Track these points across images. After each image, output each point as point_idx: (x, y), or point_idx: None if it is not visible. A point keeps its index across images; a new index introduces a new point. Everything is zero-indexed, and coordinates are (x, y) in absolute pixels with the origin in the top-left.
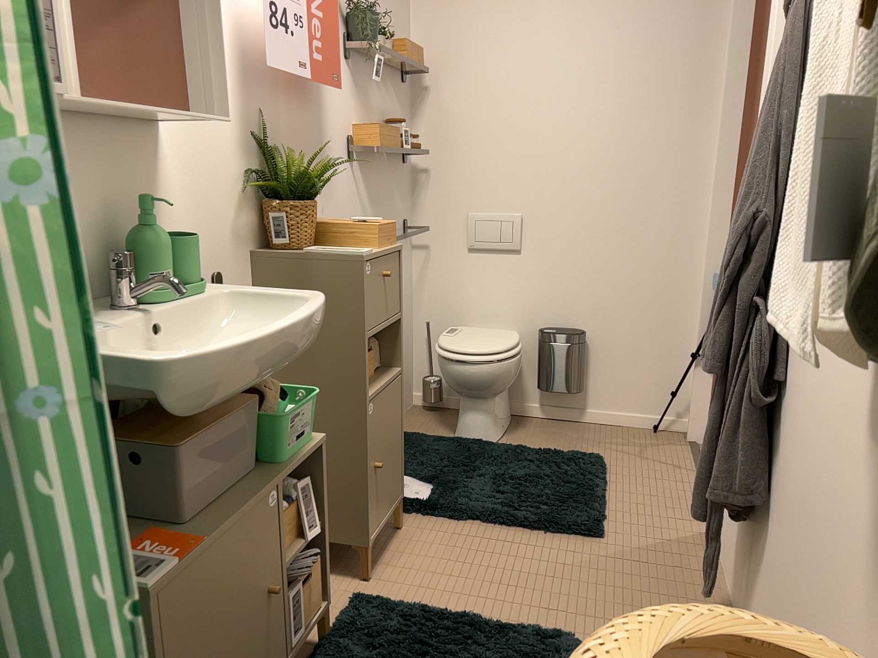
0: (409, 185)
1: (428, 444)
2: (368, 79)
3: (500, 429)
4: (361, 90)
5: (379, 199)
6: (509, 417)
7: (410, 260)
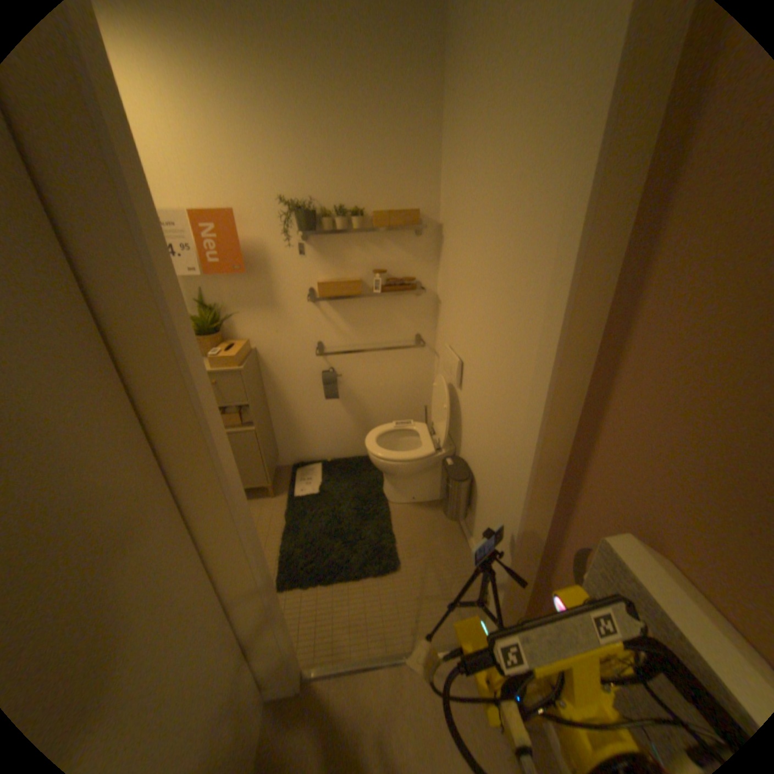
0: (429, 310)
1: (365, 475)
2: (342, 245)
3: (405, 499)
4: (330, 255)
5: (363, 323)
6: (429, 497)
7: (428, 362)
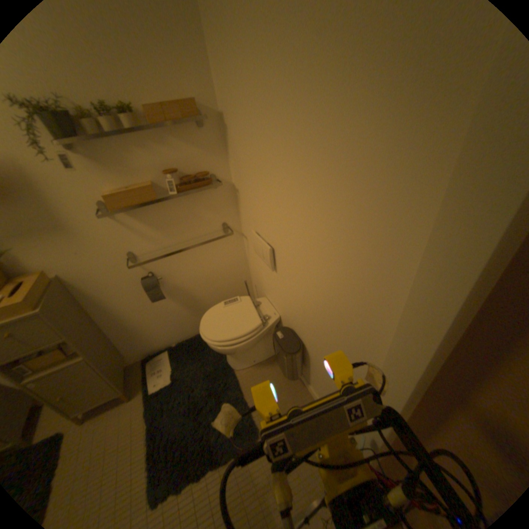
0: (229, 199)
1: (208, 351)
2: (118, 148)
3: (247, 364)
4: (107, 162)
5: (168, 224)
6: (266, 356)
7: (238, 244)
